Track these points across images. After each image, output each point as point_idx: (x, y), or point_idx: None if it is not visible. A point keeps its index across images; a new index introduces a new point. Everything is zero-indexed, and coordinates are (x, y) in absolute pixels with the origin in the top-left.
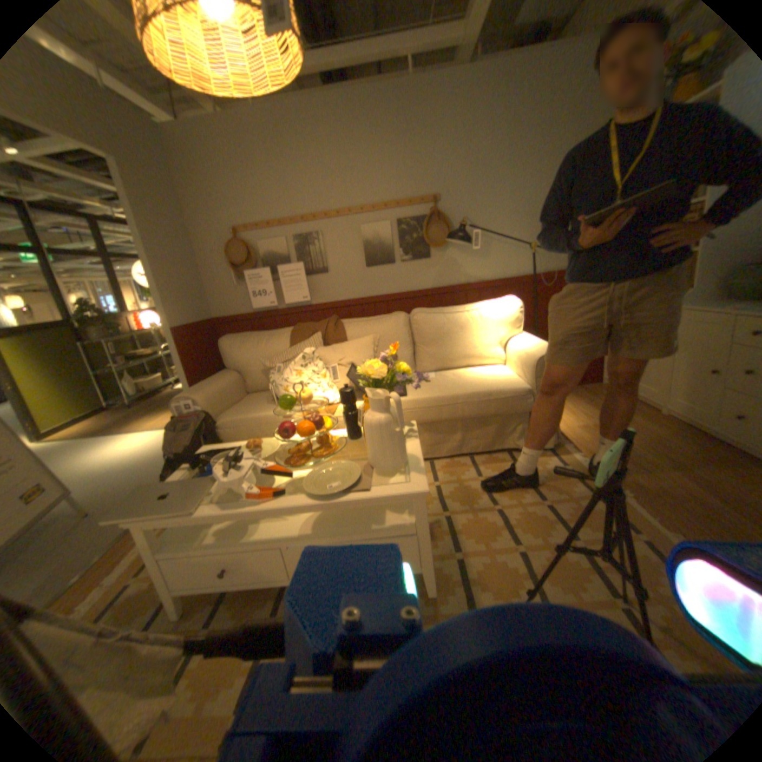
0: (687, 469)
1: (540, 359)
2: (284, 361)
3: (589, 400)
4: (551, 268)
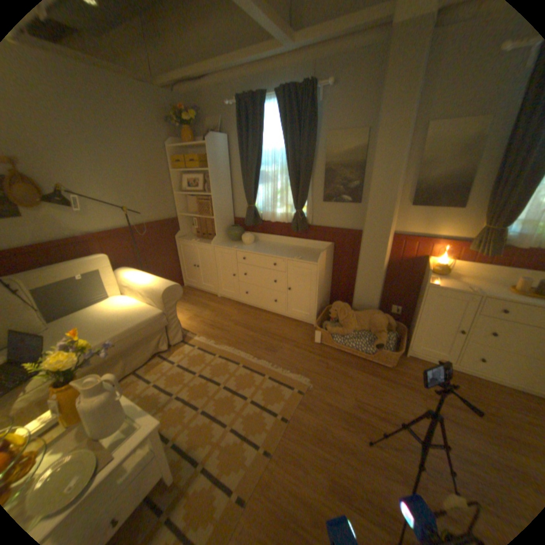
0: (238, 323)
1: (163, 293)
2: None
3: (182, 300)
4: (138, 222)
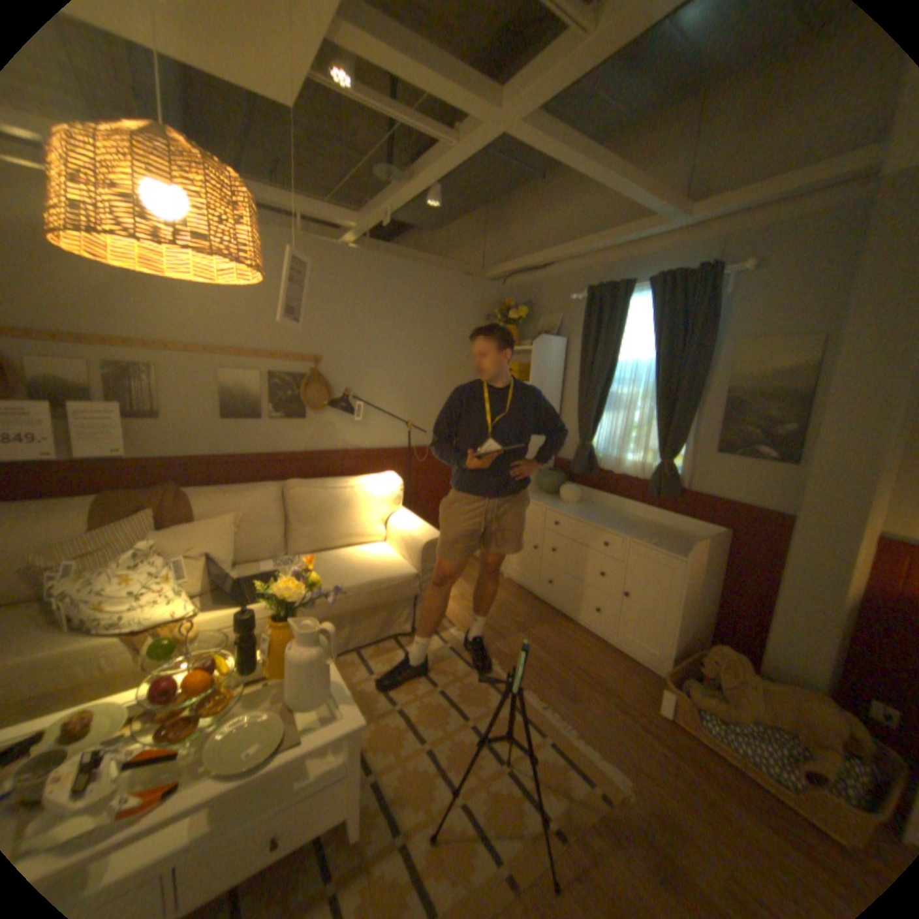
0: (525, 630)
1: (425, 546)
2: (80, 559)
3: None
4: (420, 445)
